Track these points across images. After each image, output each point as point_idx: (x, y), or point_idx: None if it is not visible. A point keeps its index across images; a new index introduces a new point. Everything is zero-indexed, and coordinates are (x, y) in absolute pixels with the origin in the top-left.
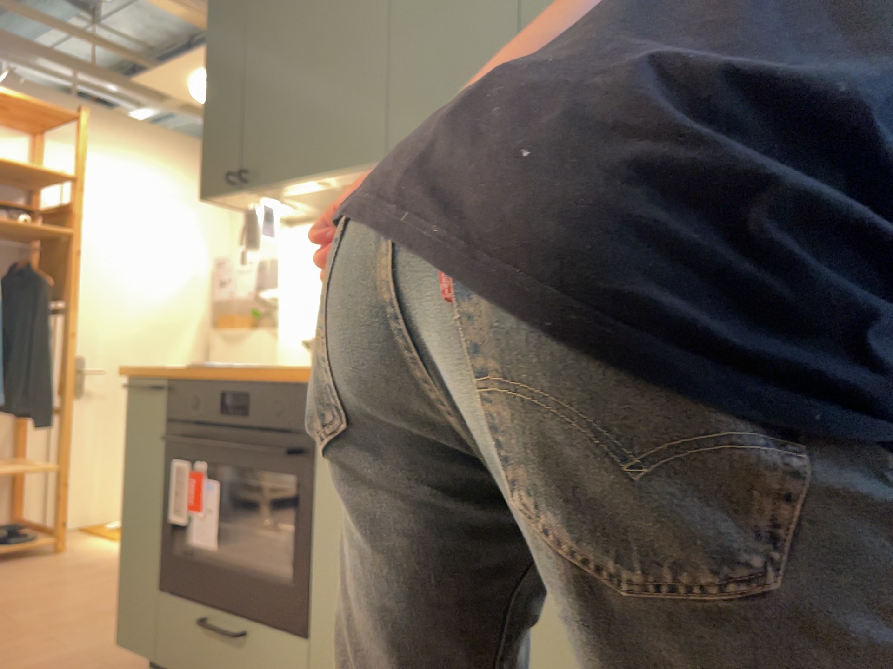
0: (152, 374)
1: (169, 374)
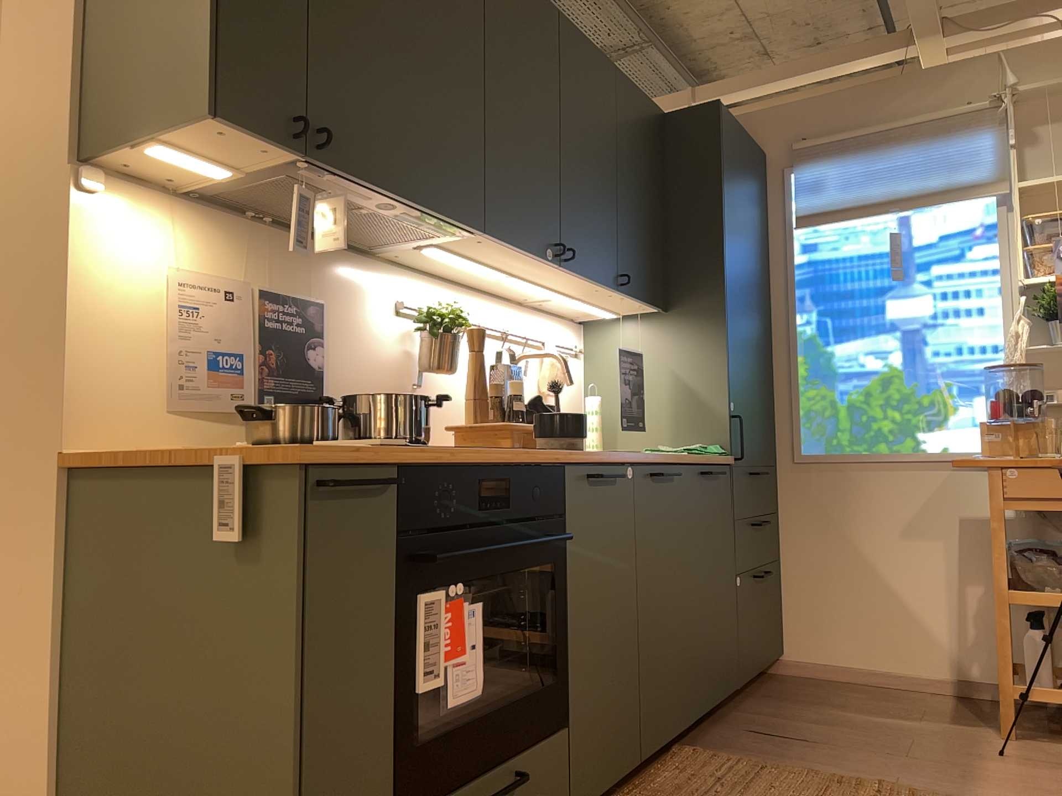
0: (377, 457)
1: (391, 458)
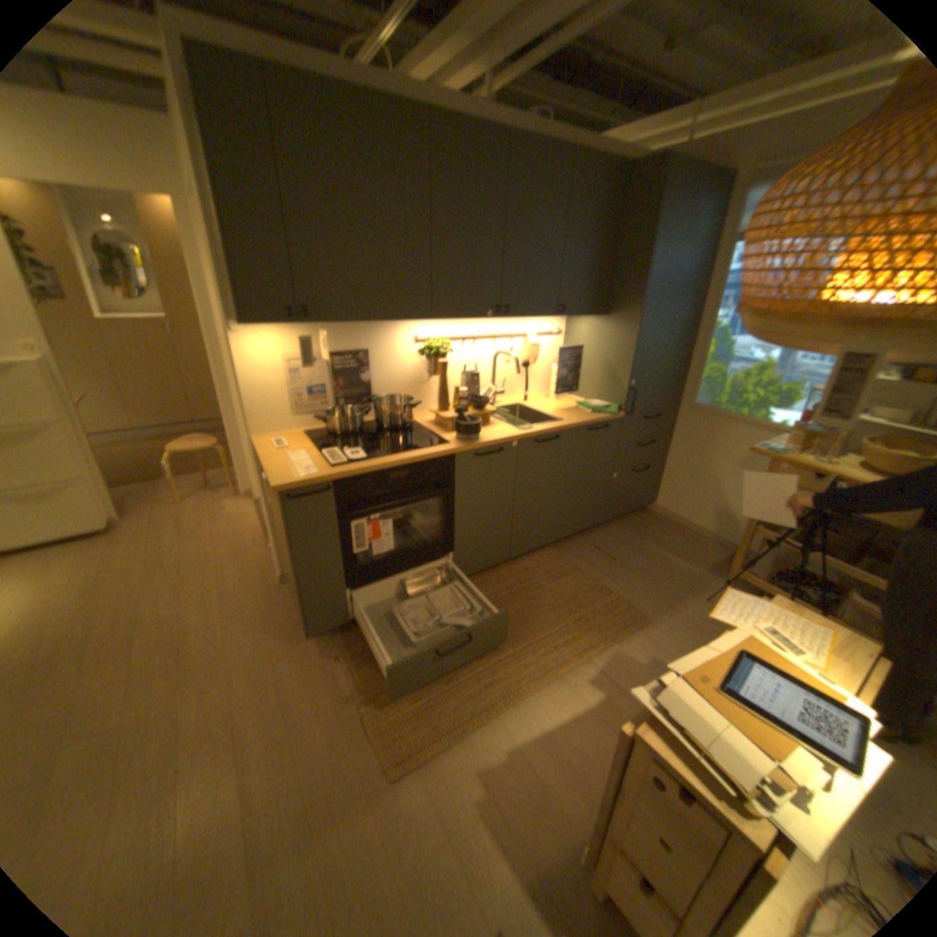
0: (317, 482)
1: (330, 478)
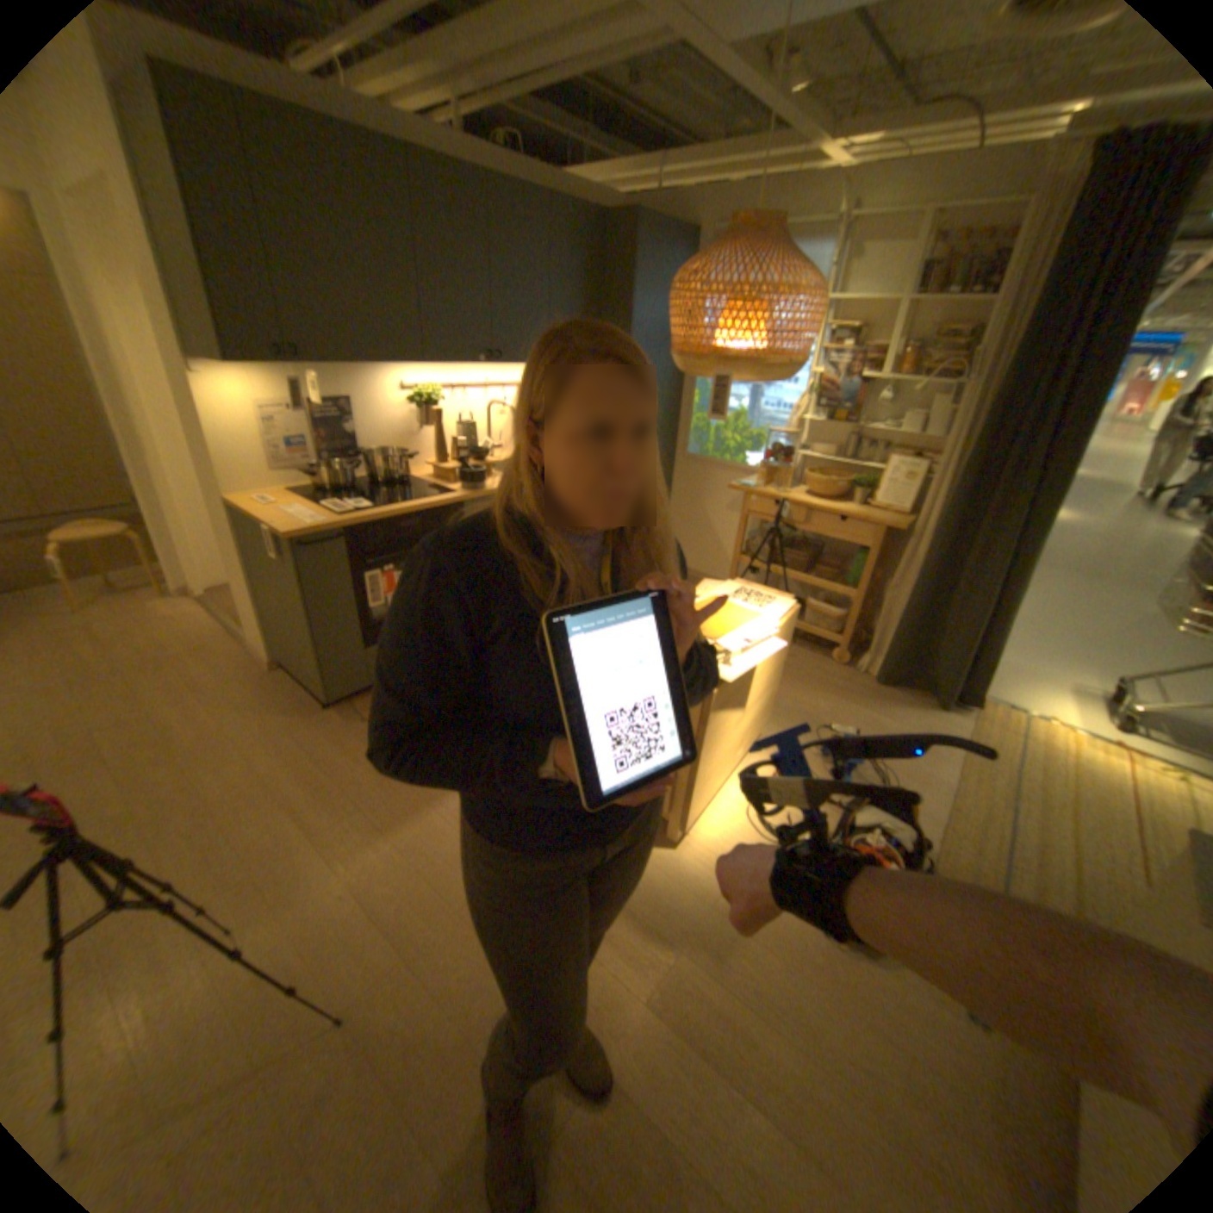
0: (327, 529)
1: (339, 525)
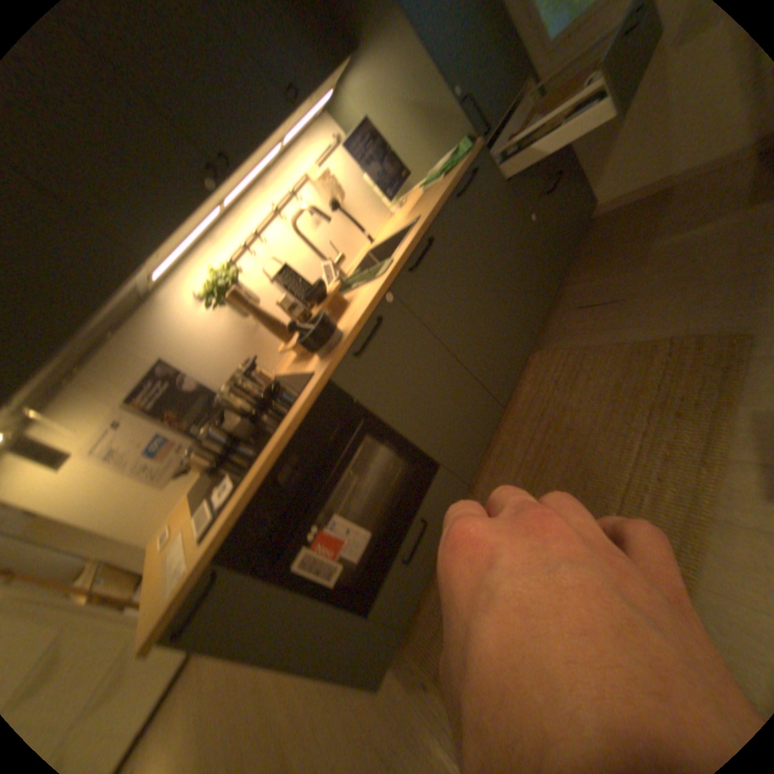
0: (189, 579)
1: (203, 554)
